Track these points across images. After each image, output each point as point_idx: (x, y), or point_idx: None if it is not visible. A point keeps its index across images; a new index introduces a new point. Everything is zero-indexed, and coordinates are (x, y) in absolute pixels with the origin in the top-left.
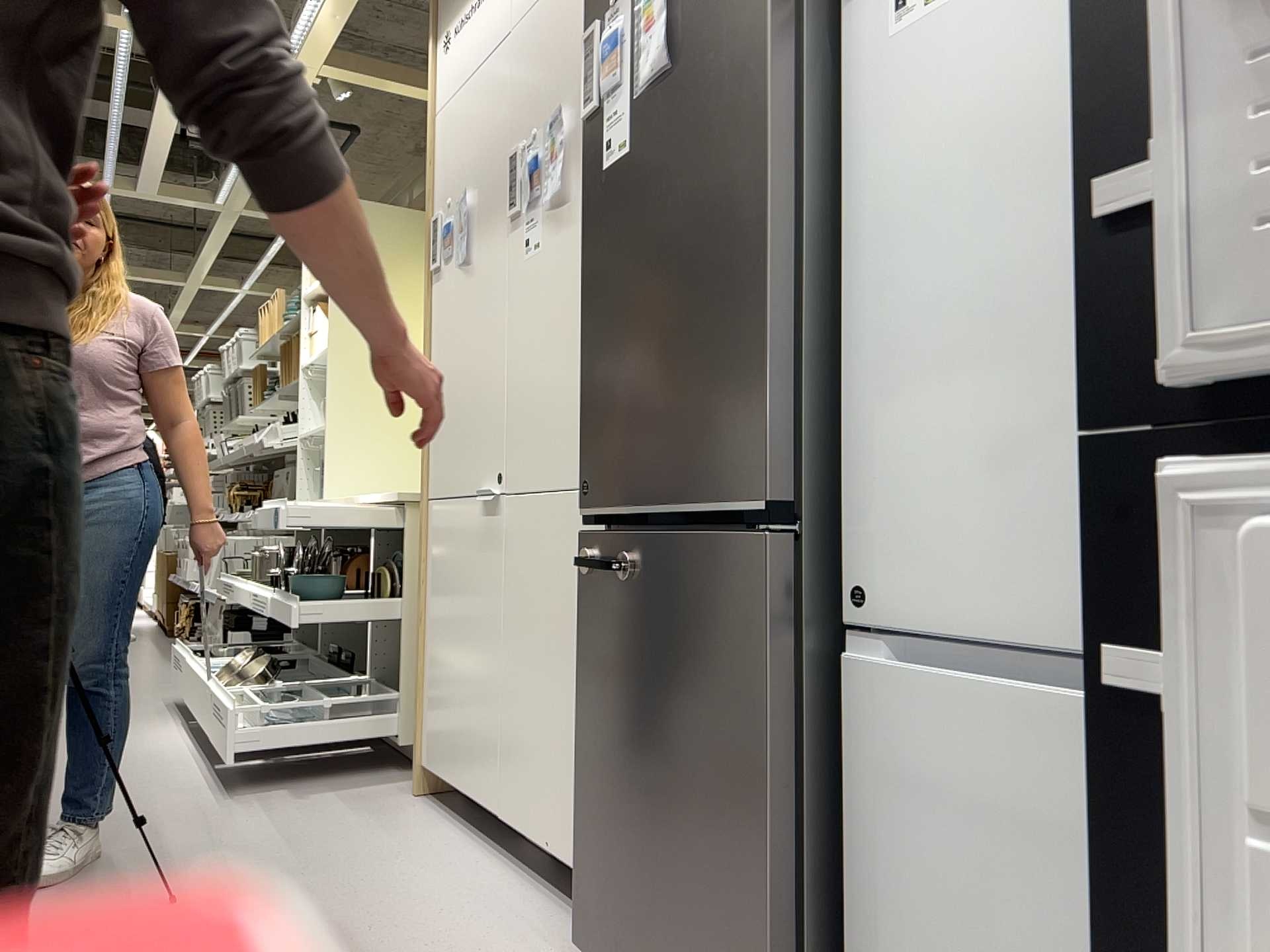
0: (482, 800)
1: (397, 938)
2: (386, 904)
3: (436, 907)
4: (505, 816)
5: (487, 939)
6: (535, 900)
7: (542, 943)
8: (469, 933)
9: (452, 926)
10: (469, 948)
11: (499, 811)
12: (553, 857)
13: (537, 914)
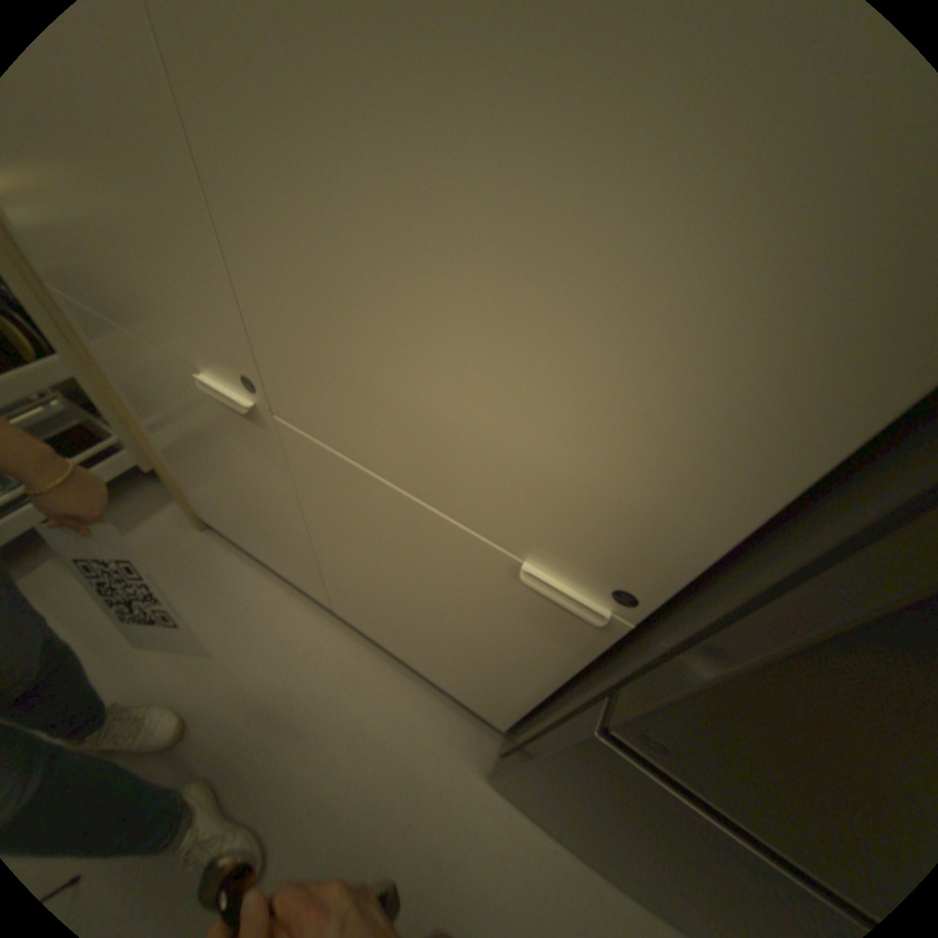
0: (303, 587)
1: (336, 808)
2: (292, 751)
3: (336, 734)
4: (342, 614)
5: (404, 768)
6: (402, 683)
7: (444, 751)
8: (386, 765)
9: (367, 762)
10: (400, 792)
11: (331, 606)
12: (414, 666)
13: (416, 704)
